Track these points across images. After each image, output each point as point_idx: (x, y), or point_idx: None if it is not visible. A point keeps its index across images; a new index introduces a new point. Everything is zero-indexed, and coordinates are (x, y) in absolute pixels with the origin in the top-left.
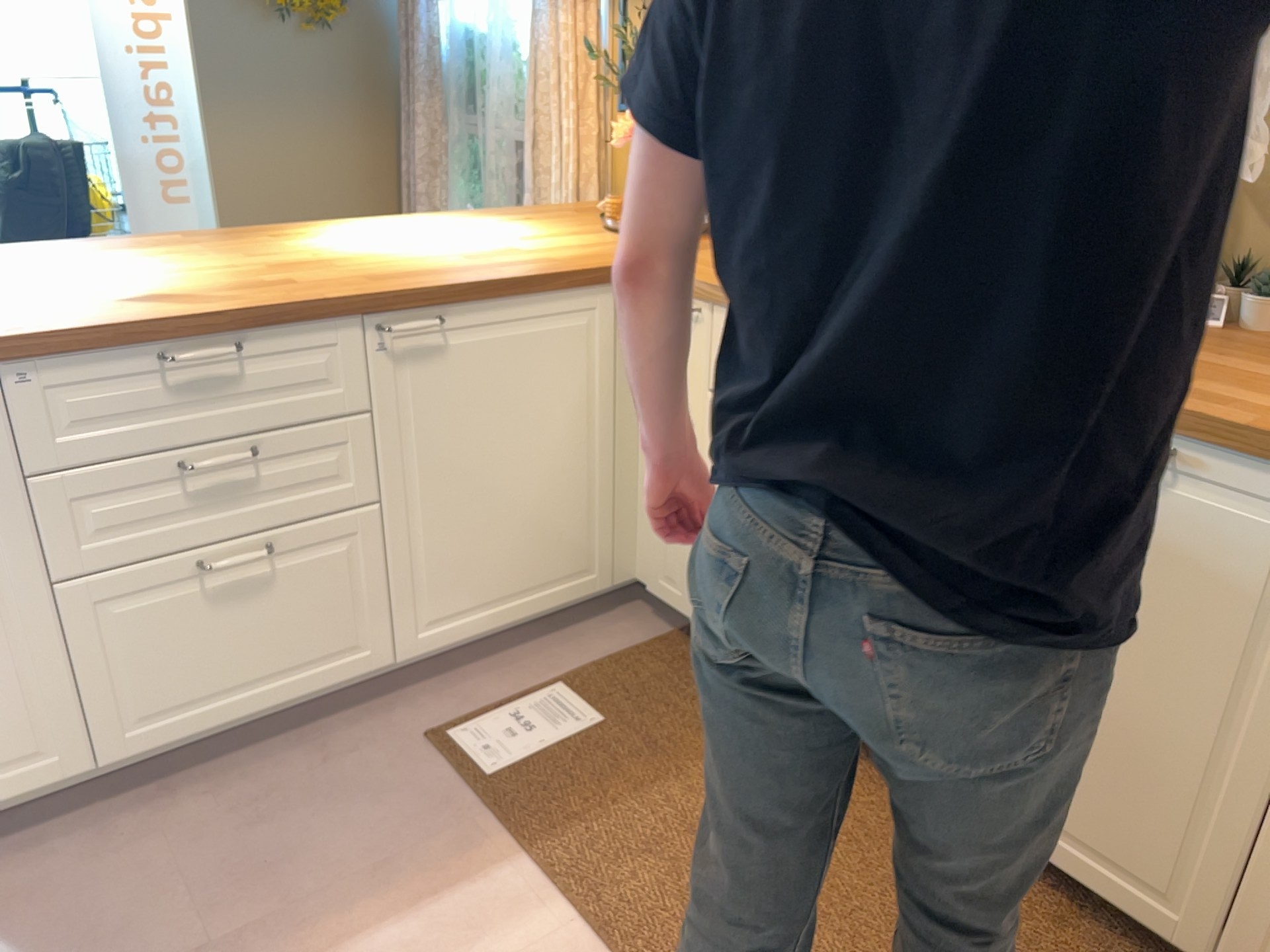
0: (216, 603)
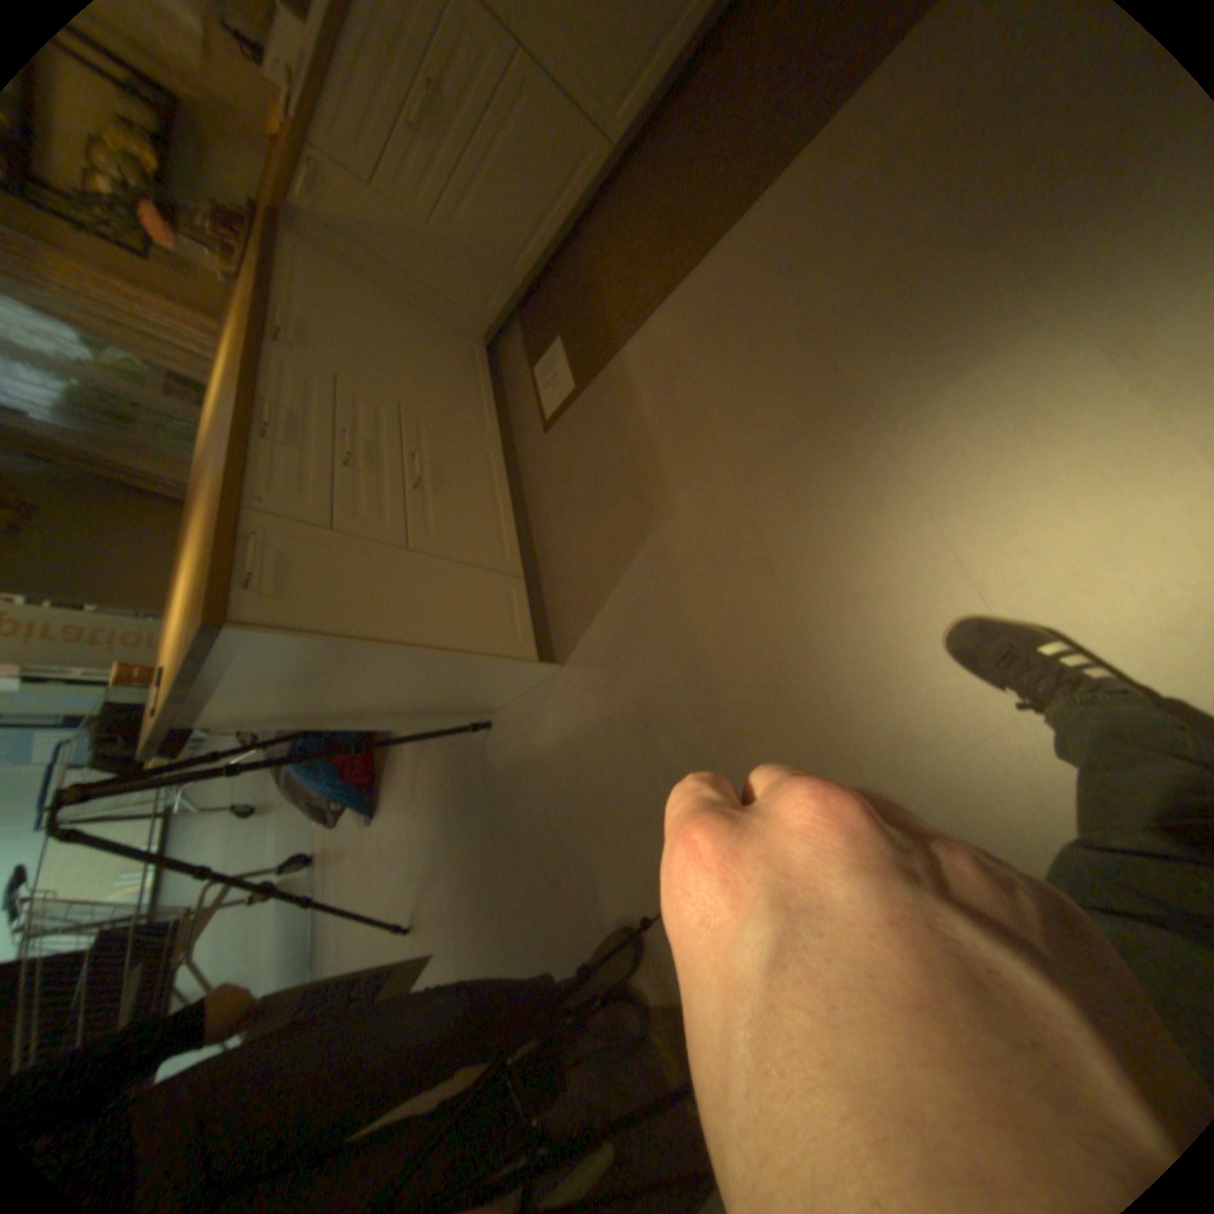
0: (444, 492)
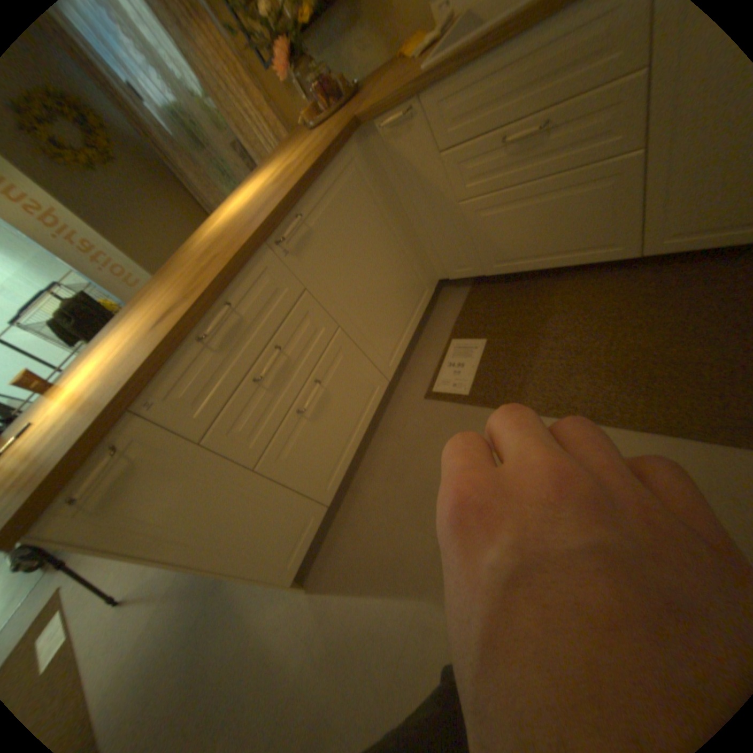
0: (317, 419)
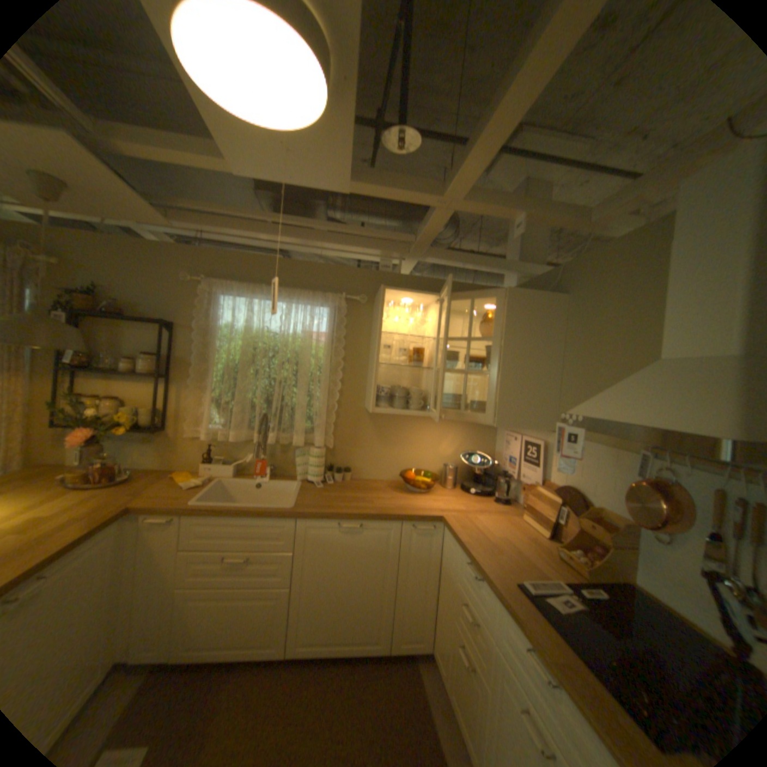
0: None
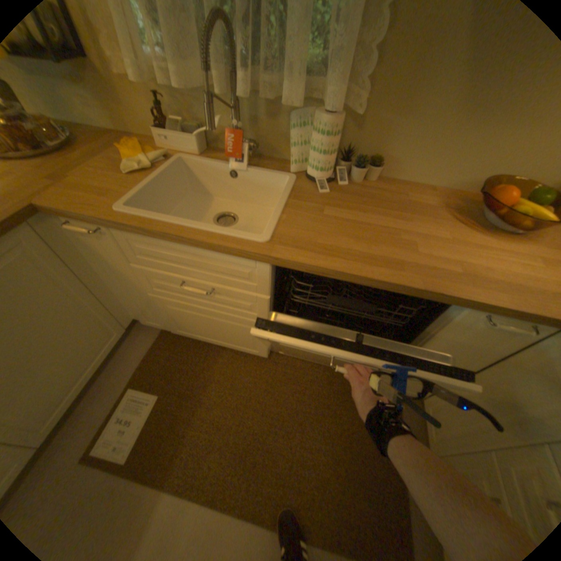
0: None
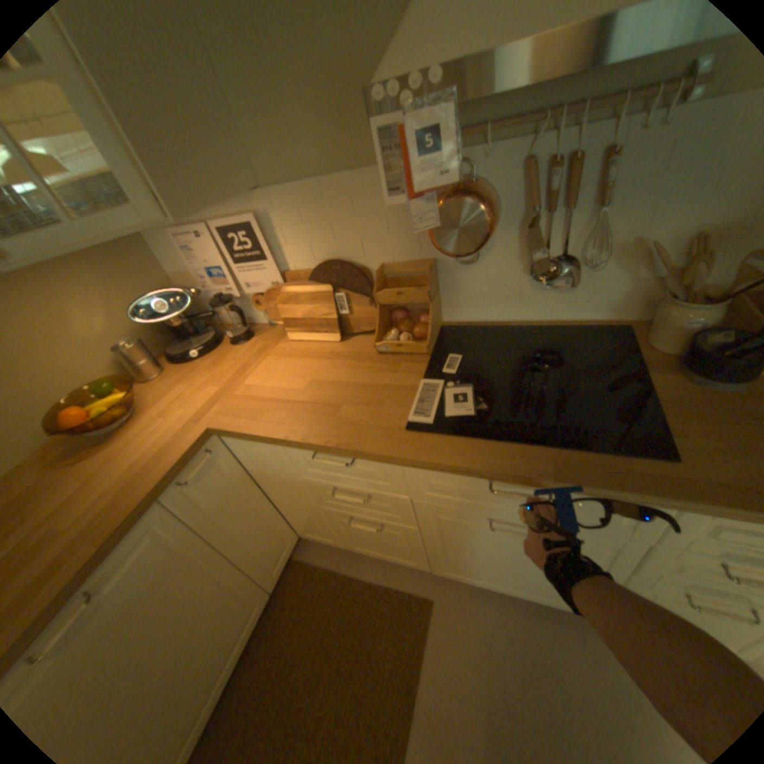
0: None
